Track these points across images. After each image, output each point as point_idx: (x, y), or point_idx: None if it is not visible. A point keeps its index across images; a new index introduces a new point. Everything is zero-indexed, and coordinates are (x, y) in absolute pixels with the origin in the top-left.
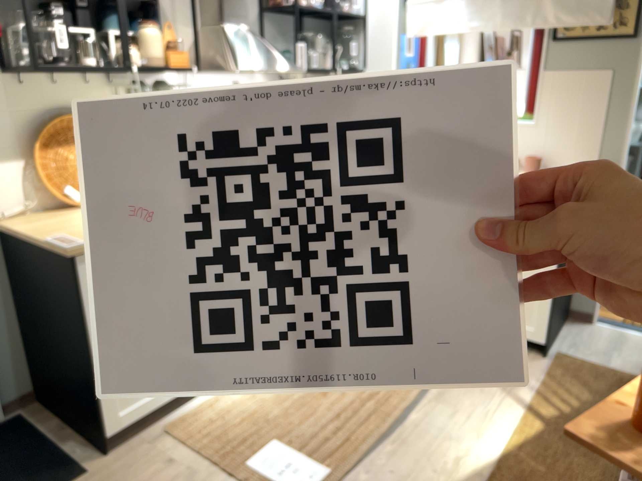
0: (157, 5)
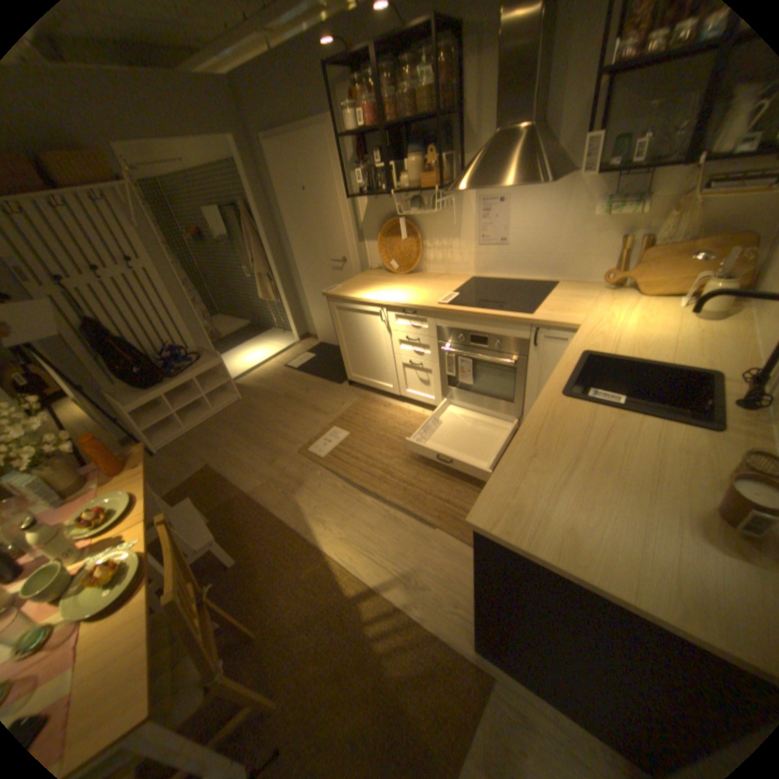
0: (460, 121)
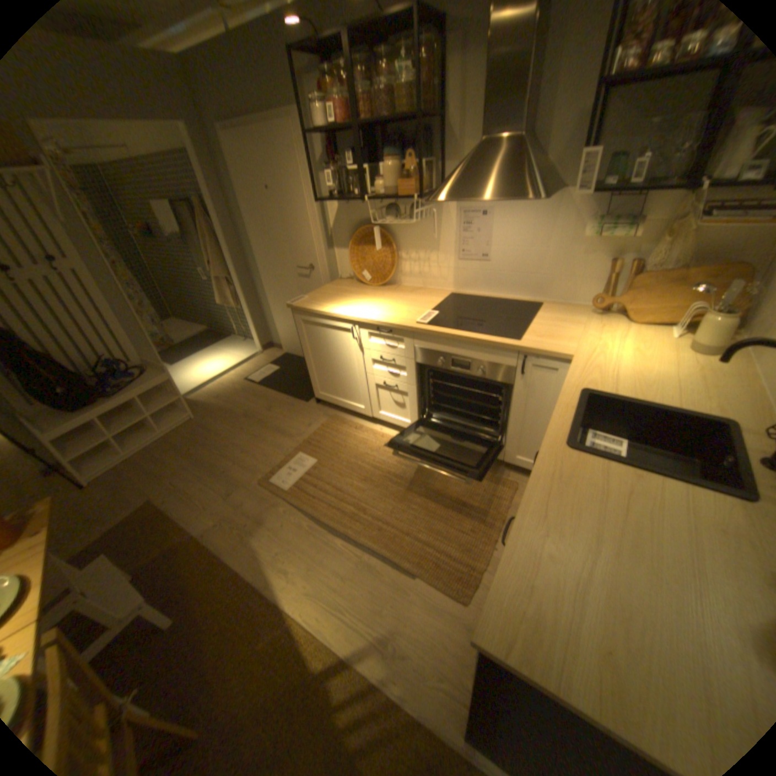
0: (441, 125)
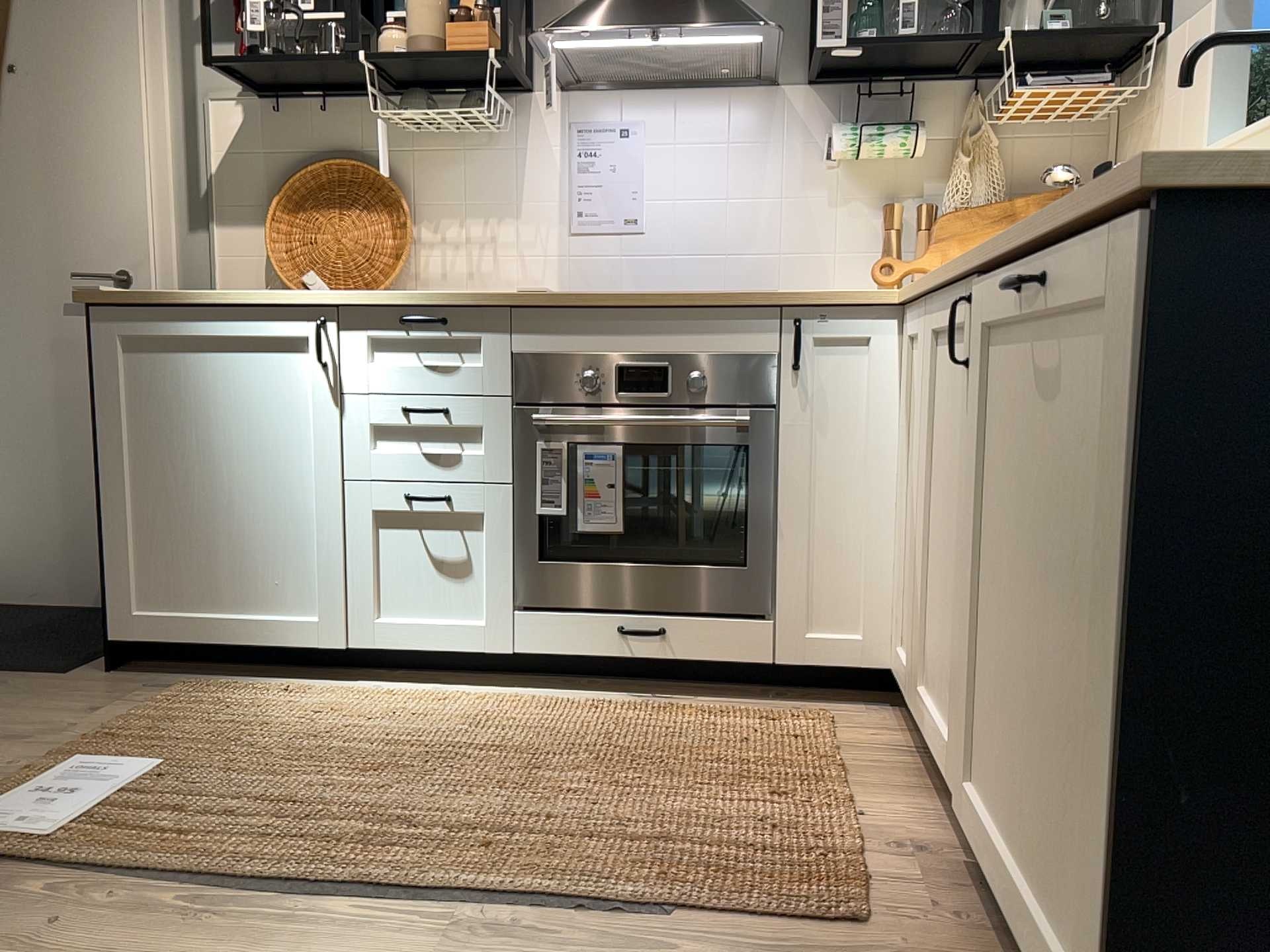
0: None
